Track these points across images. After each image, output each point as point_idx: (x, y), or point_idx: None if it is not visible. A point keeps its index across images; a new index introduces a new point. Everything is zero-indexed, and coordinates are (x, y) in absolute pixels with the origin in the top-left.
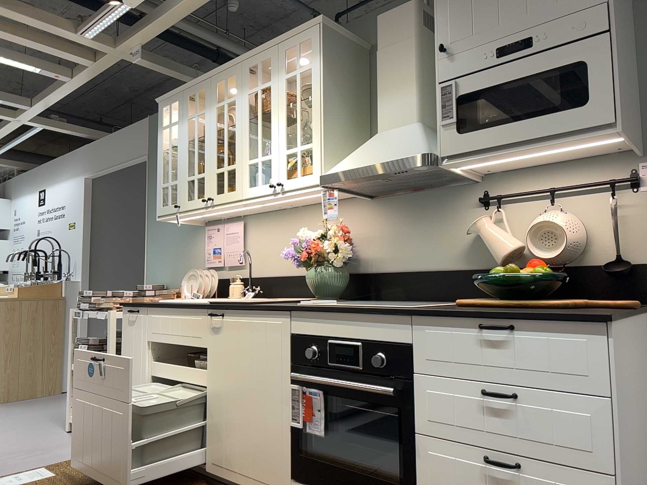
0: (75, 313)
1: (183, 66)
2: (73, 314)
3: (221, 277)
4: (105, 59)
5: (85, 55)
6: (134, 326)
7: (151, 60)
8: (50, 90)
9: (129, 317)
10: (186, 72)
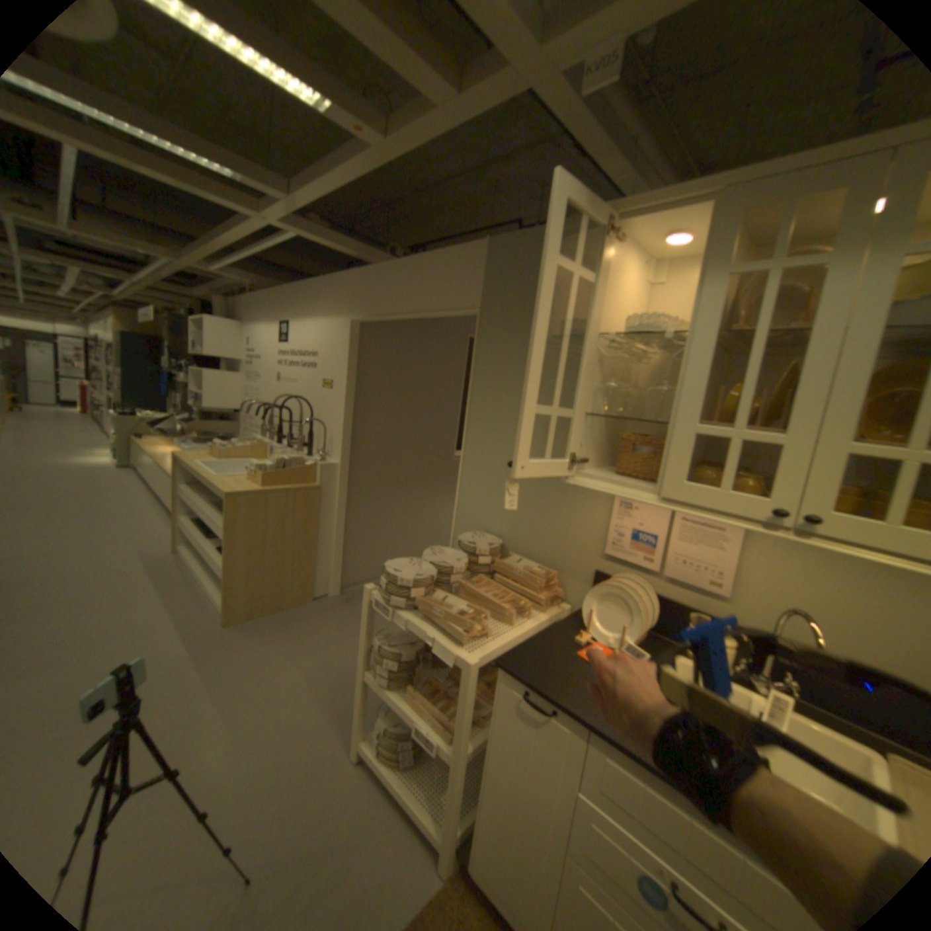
0: (372, 599)
1: (623, 131)
2: (368, 598)
3: (672, 609)
4: (488, 80)
5: (440, 63)
6: (538, 735)
7: (586, 99)
8: (322, 162)
9: (520, 705)
10: (626, 146)
